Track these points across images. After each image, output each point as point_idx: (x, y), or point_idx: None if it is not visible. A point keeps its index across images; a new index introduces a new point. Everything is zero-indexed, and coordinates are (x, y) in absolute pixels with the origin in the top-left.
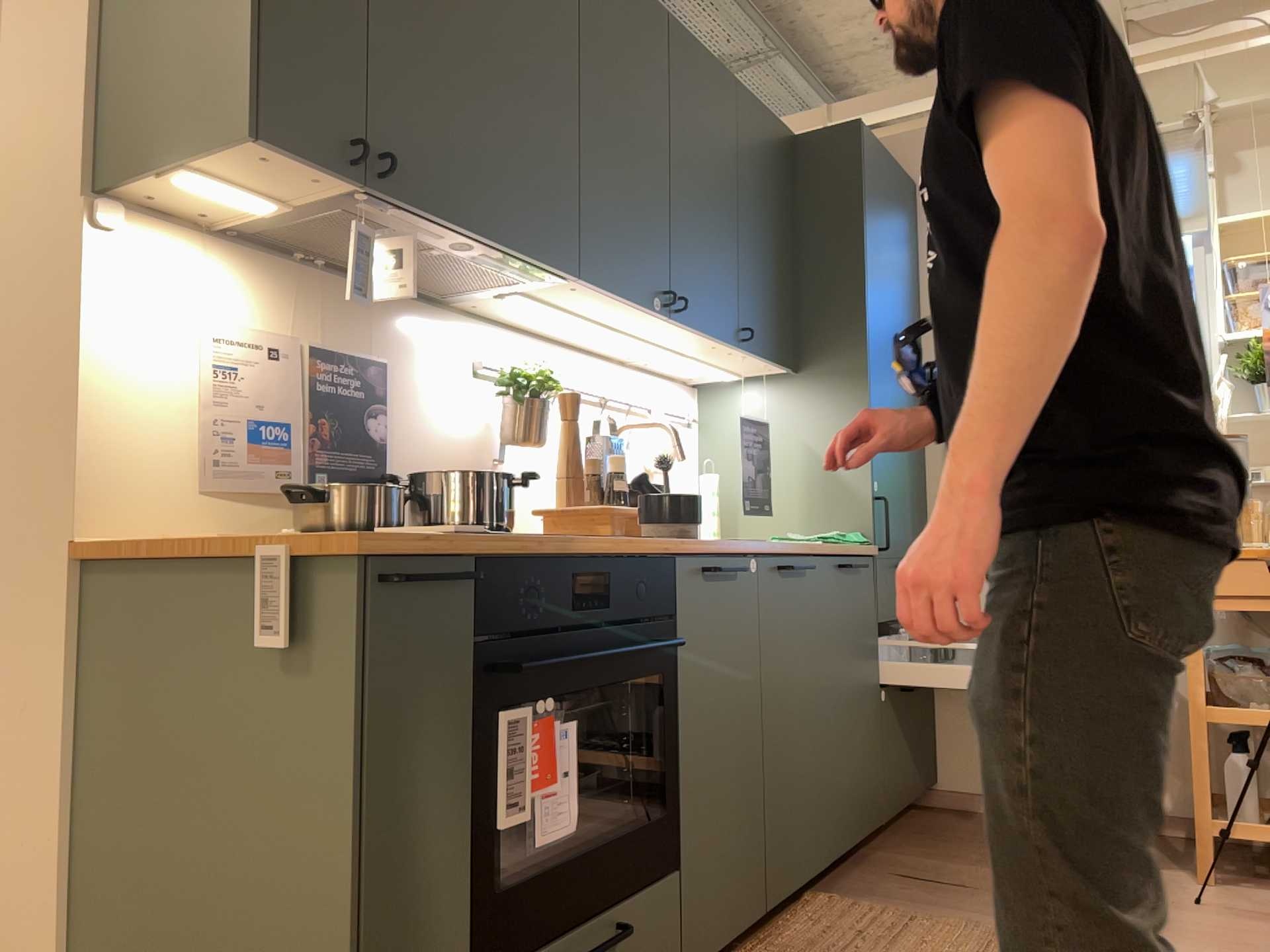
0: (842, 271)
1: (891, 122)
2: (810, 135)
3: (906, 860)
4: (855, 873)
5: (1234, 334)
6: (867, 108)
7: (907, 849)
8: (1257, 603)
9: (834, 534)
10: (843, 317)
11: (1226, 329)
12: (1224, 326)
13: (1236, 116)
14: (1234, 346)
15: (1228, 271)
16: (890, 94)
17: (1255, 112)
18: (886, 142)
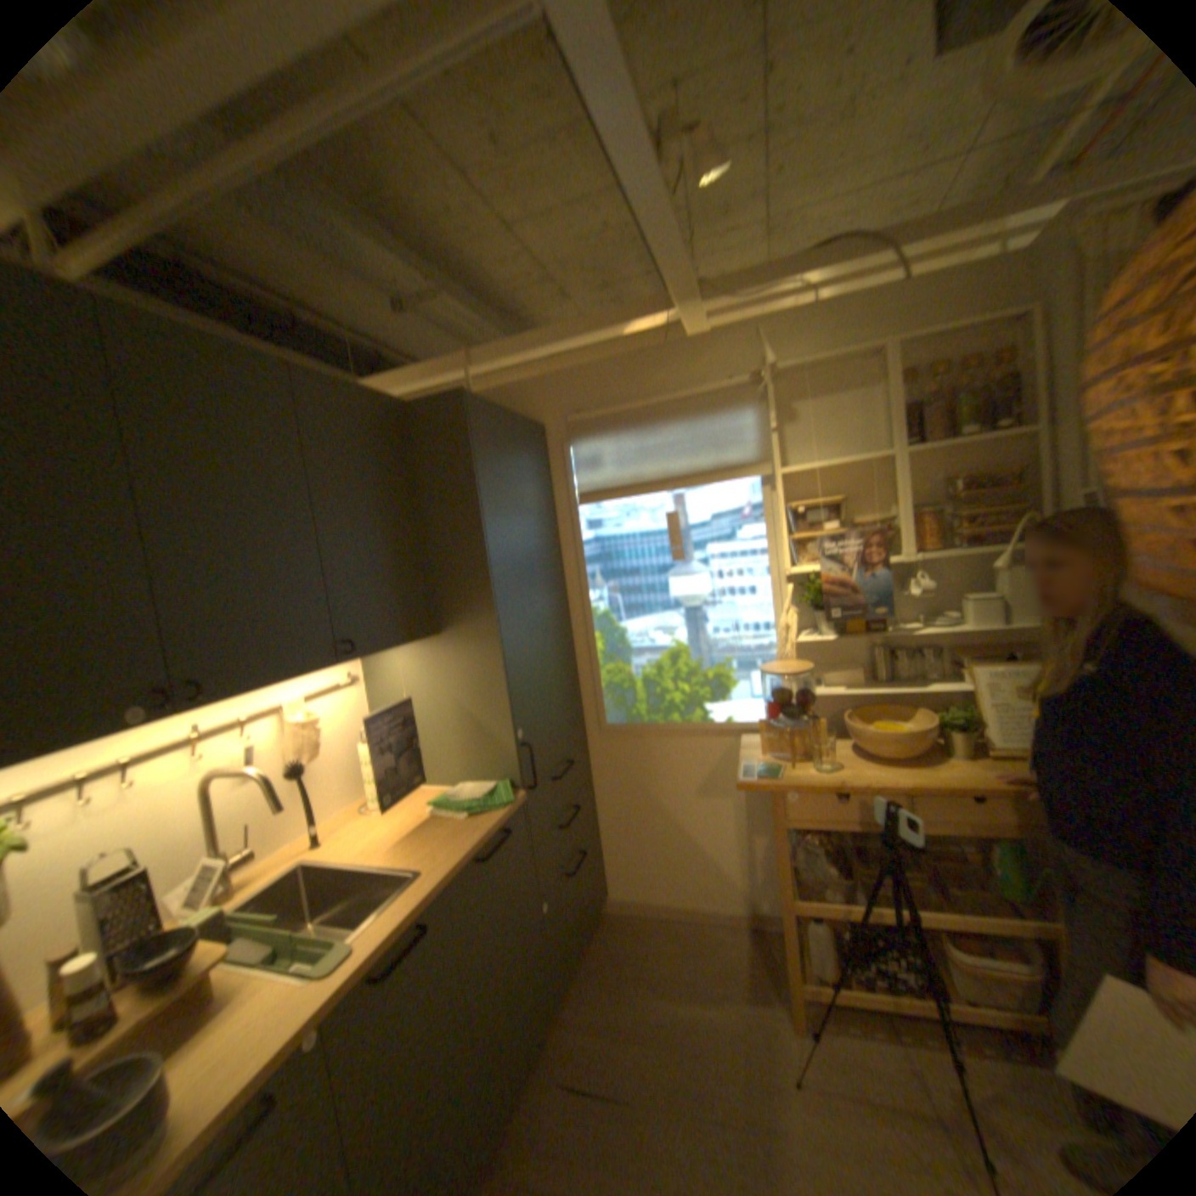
0: (464, 541)
1: (522, 365)
2: (419, 403)
3: (572, 1049)
4: (526, 1098)
5: (797, 565)
6: (498, 355)
7: (576, 1020)
8: (829, 826)
9: (481, 797)
10: (471, 586)
11: (791, 556)
12: (790, 555)
13: (792, 372)
14: (798, 571)
15: (792, 513)
16: (516, 342)
17: (807, 368)
18: (517, 387)
